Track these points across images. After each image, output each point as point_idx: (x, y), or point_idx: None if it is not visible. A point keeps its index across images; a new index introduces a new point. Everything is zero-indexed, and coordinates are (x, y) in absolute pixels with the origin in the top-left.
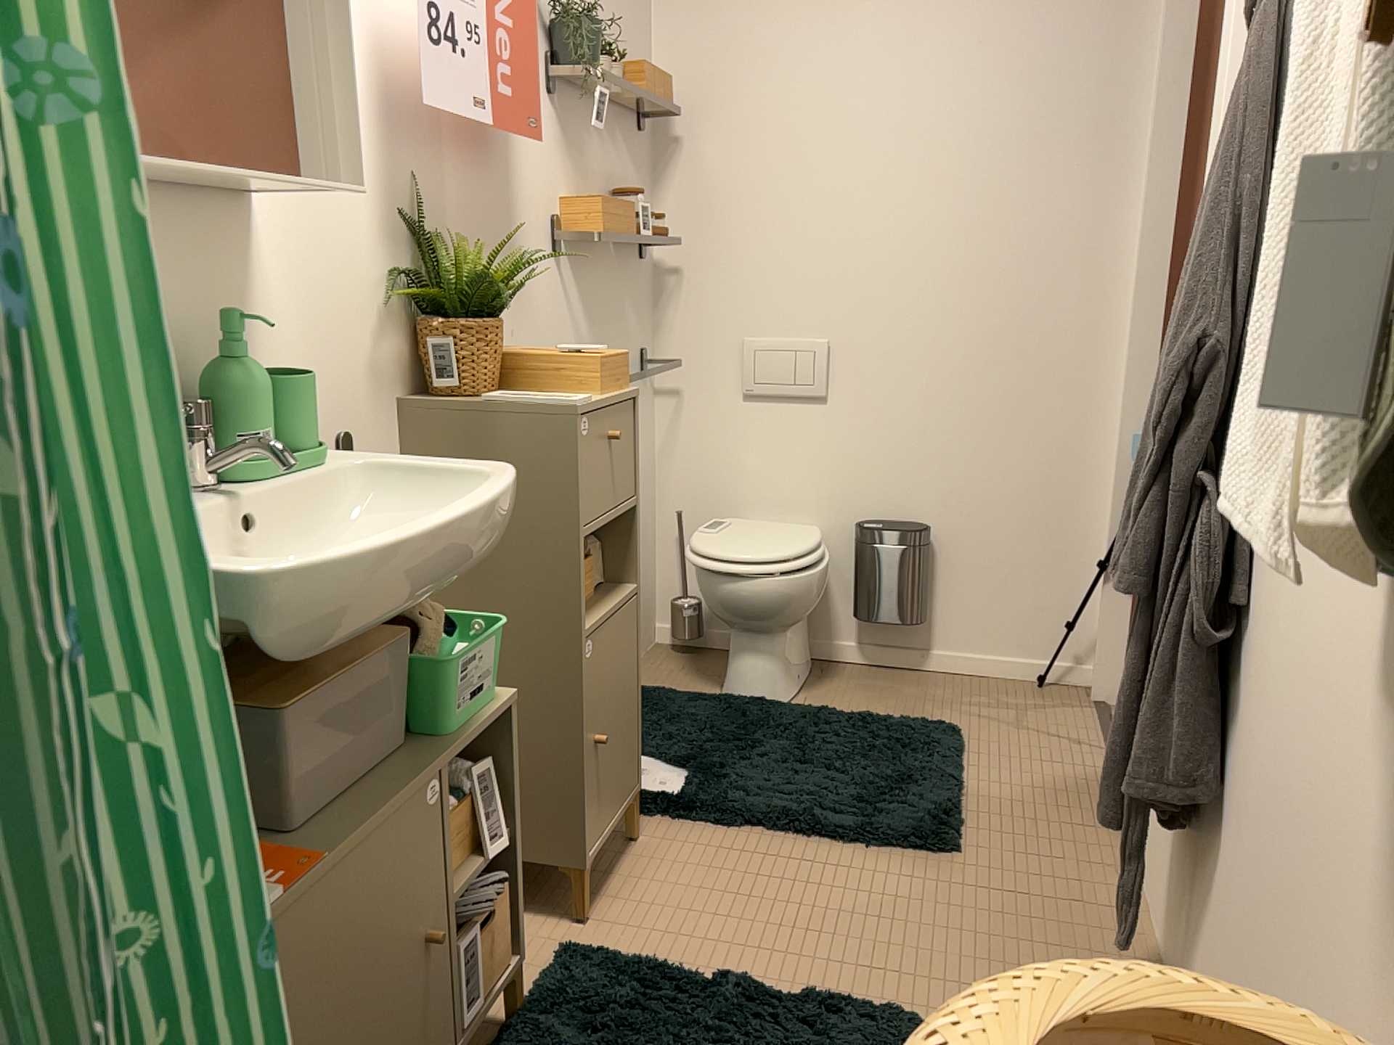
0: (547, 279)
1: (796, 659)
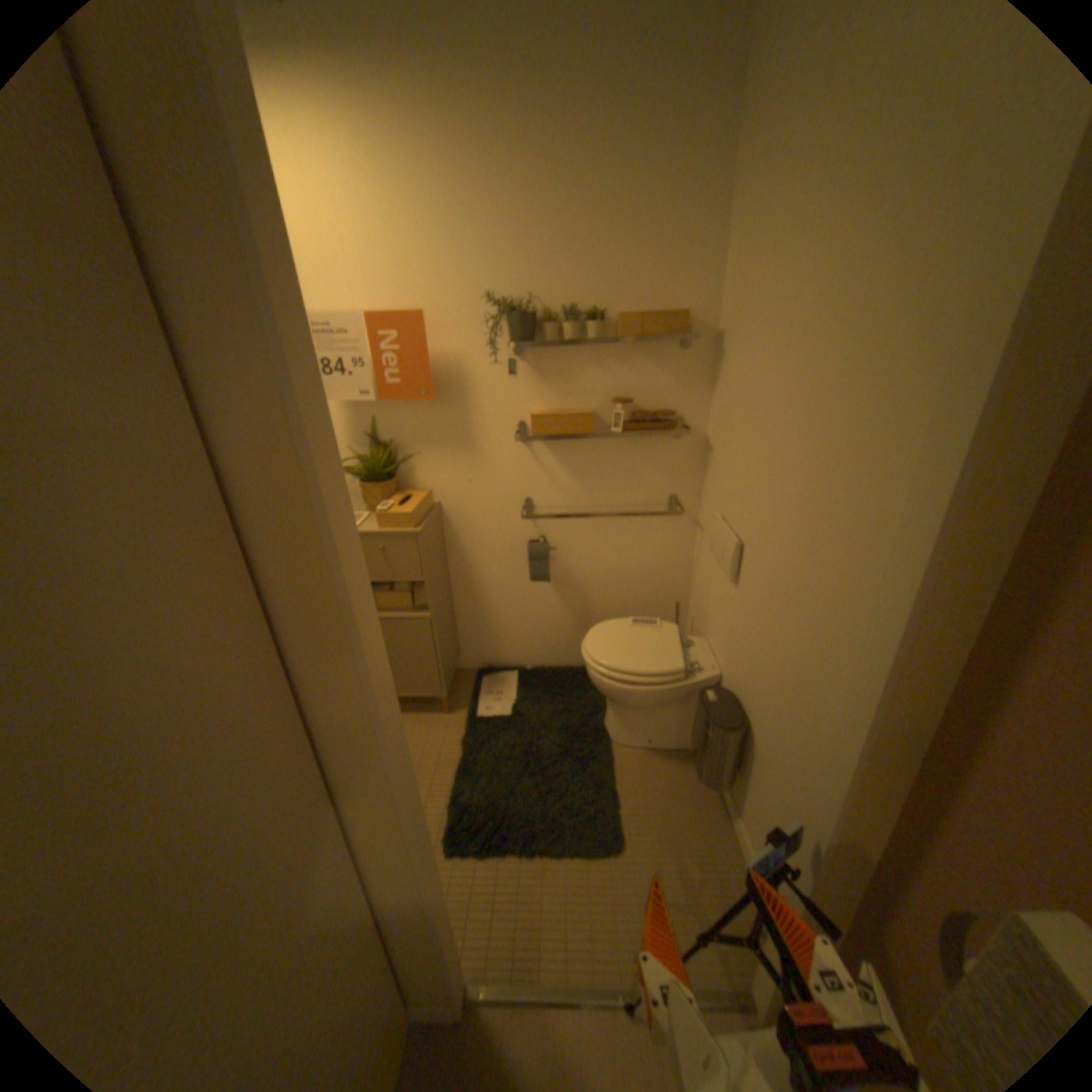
0: (506, 453)
1: (647, 730)
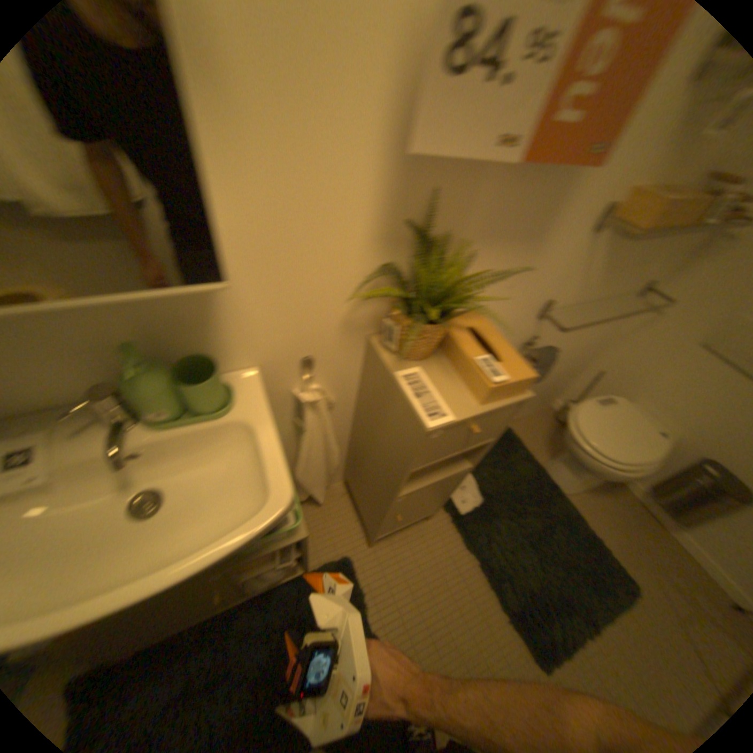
0: (571, 245)
1: (595, 480)
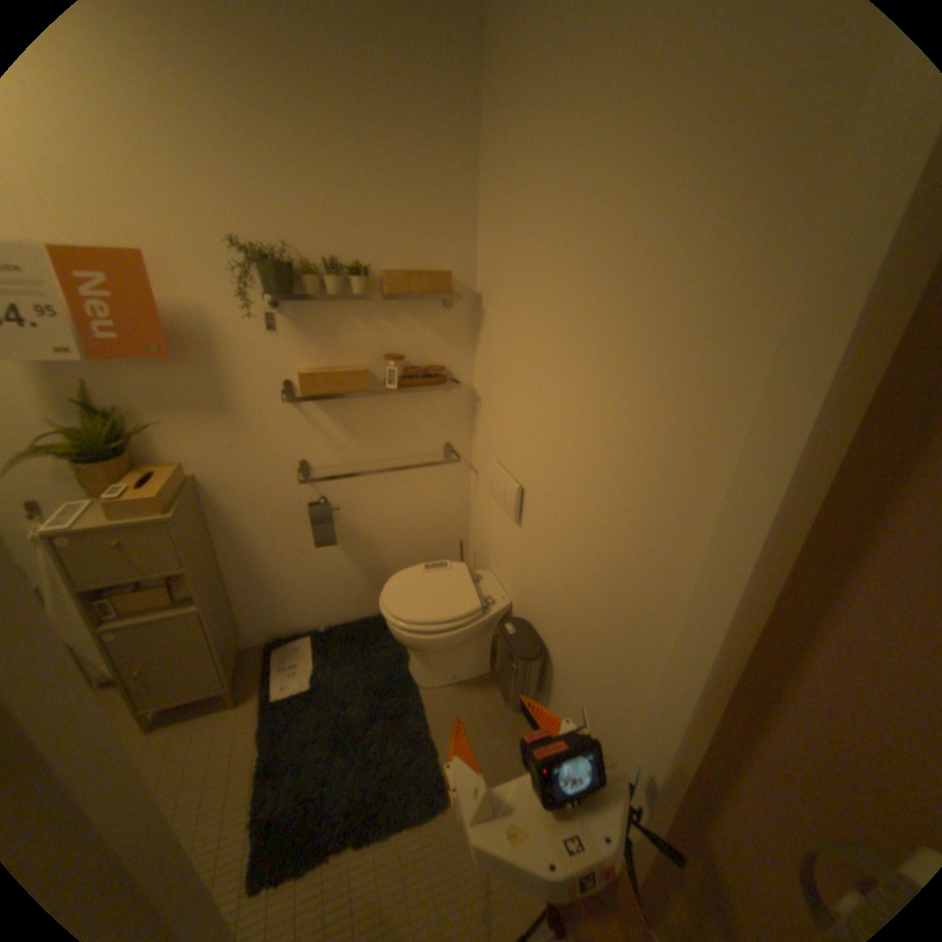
0: (272, 414)
1: (450, 666)
